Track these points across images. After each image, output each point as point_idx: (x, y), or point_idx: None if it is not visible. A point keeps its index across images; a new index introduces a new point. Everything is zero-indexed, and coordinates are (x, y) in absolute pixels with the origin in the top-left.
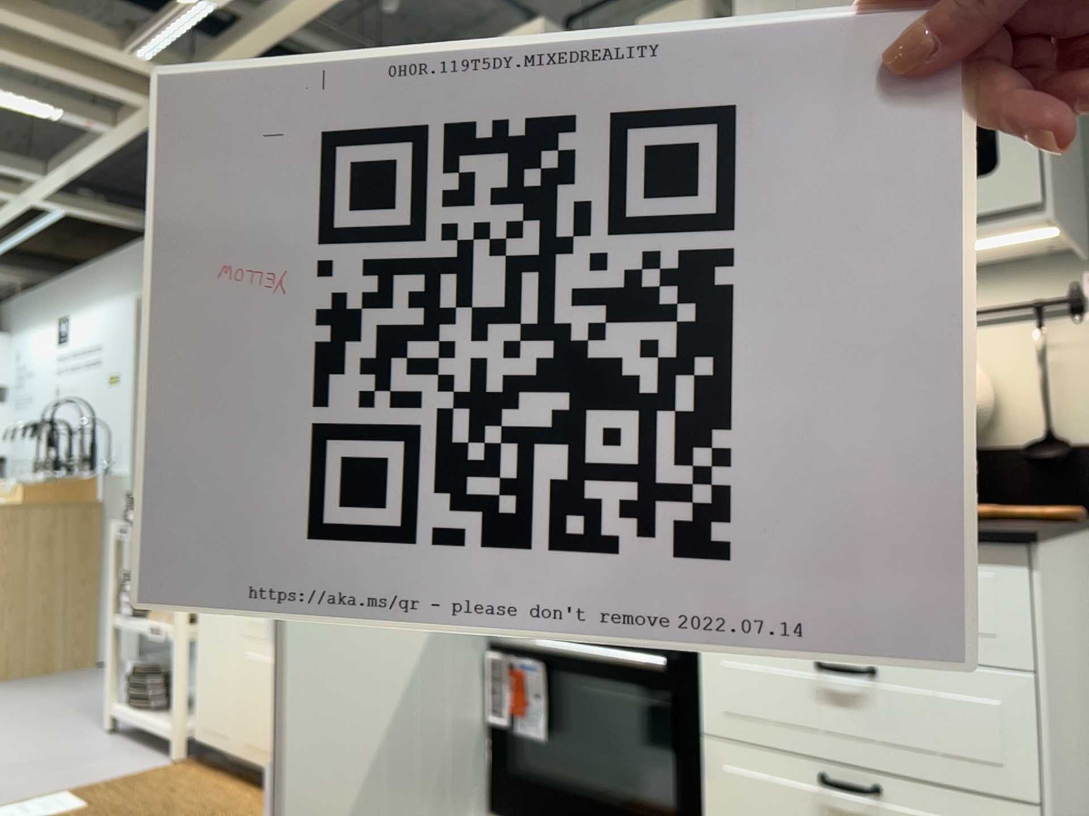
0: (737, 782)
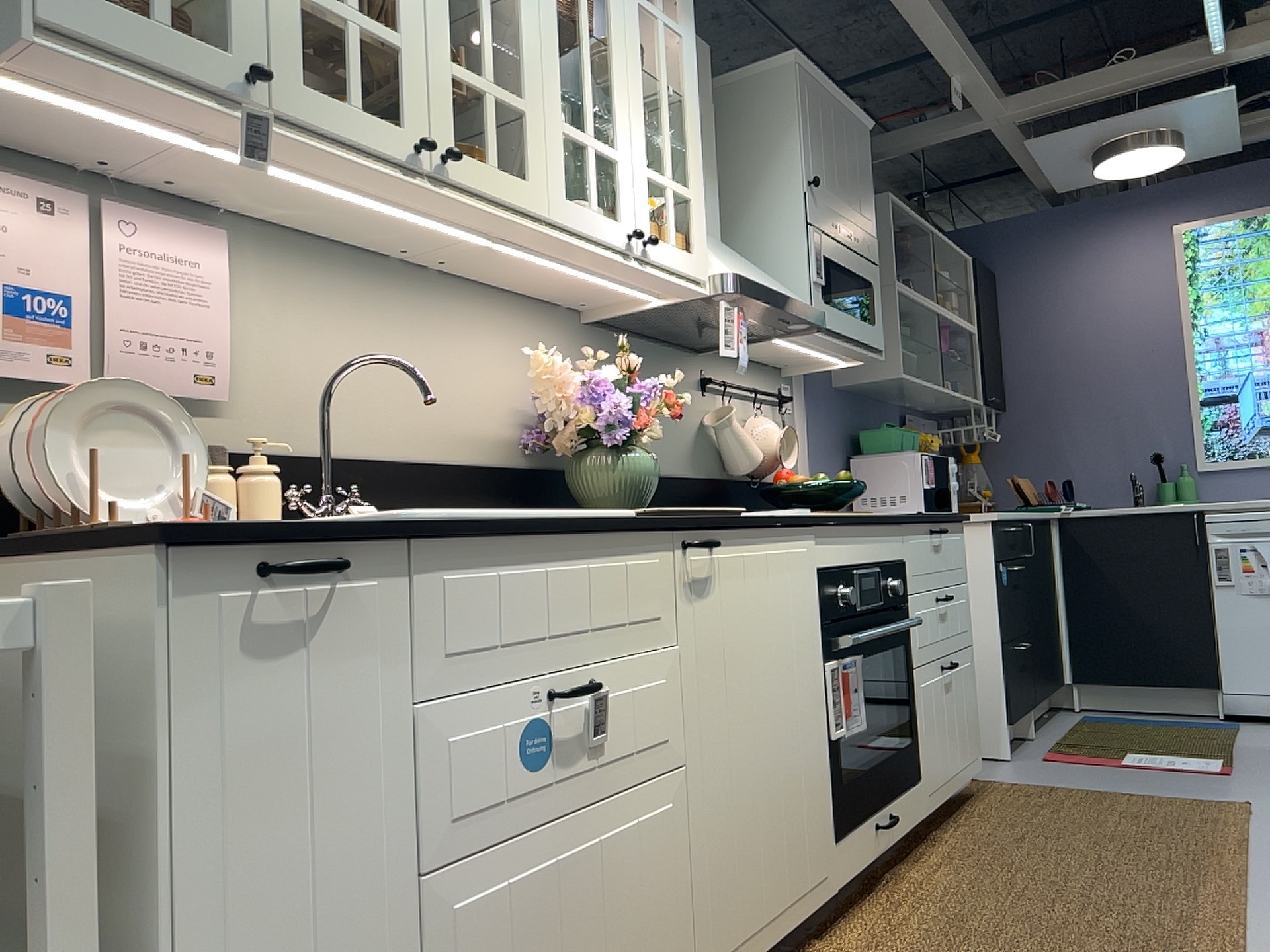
0: (925, 691)
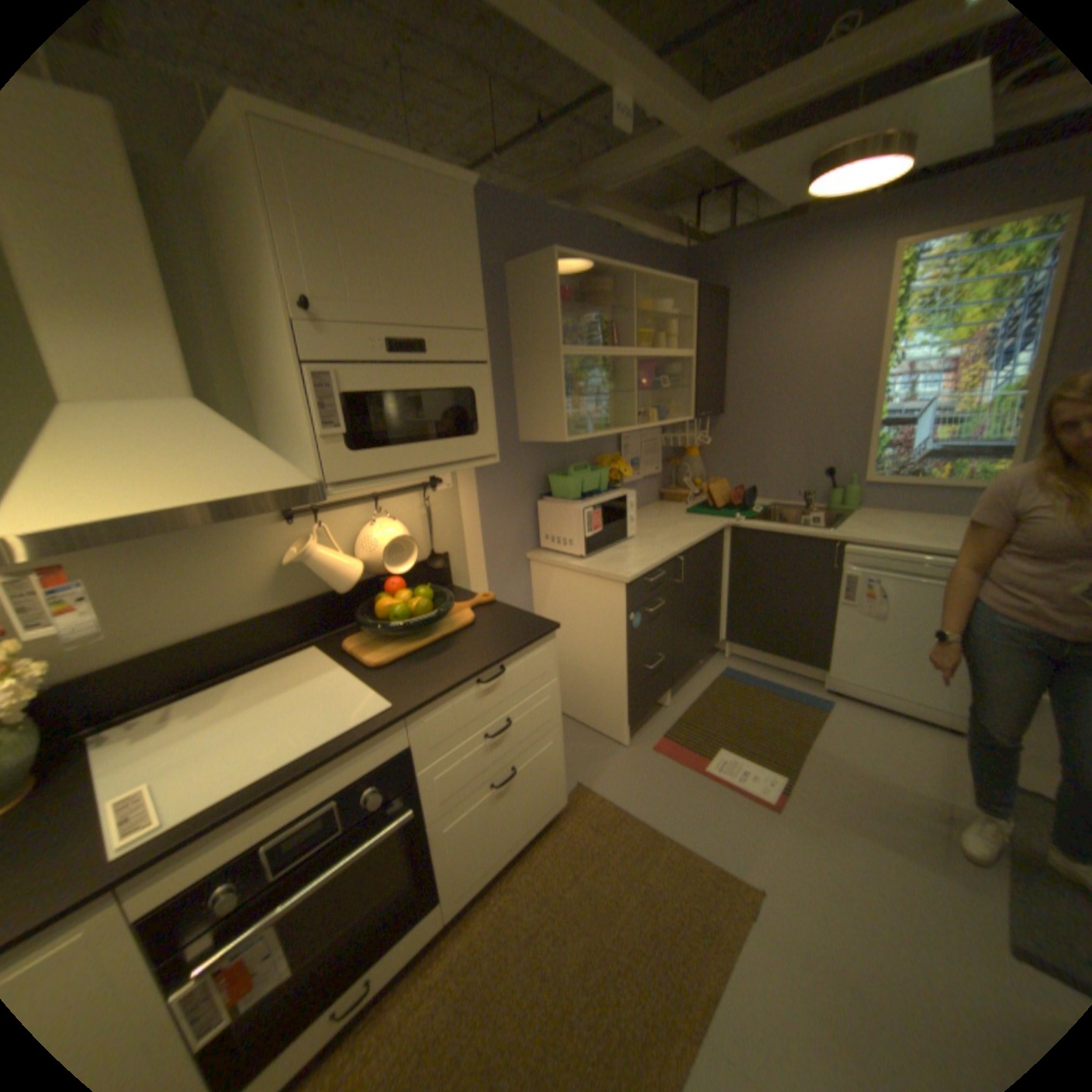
0: (449, 832)
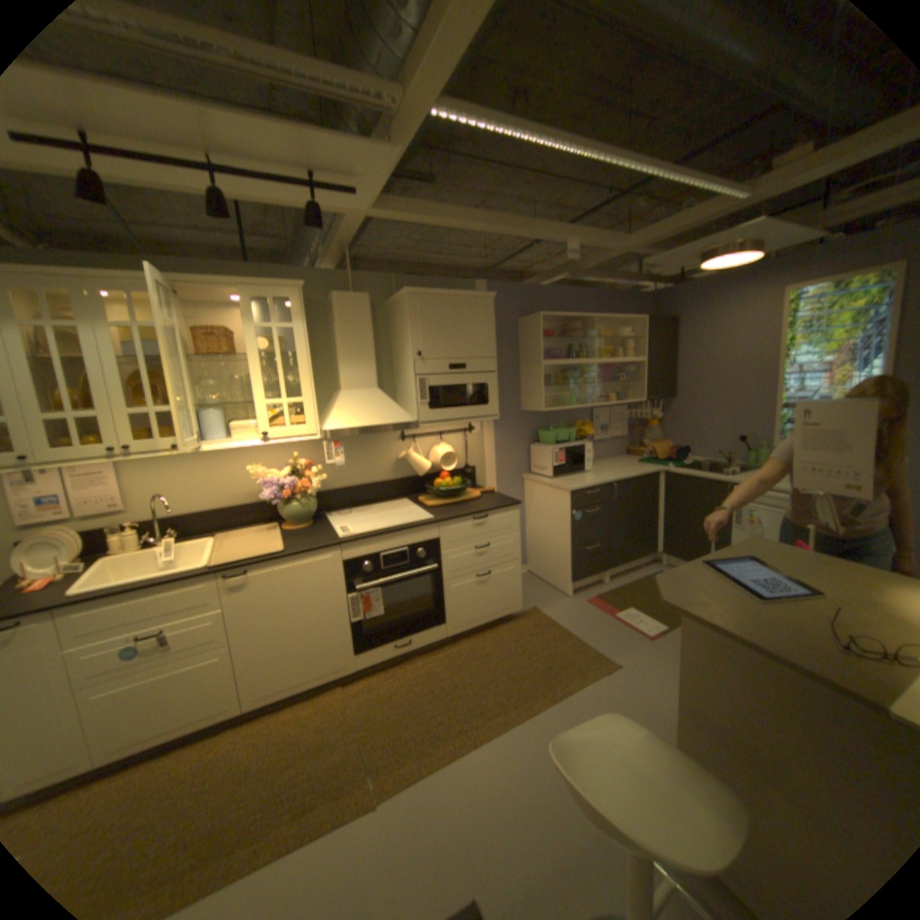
0: (454, 589)
